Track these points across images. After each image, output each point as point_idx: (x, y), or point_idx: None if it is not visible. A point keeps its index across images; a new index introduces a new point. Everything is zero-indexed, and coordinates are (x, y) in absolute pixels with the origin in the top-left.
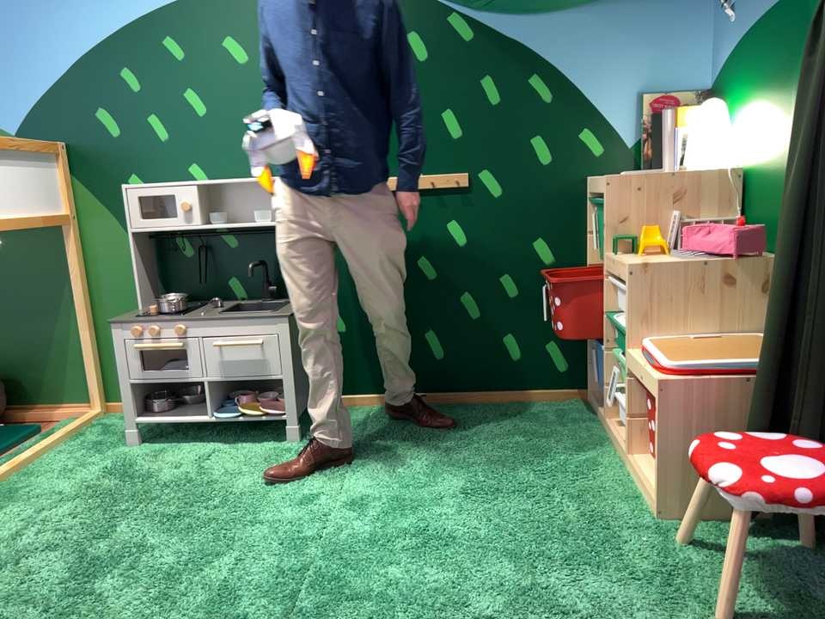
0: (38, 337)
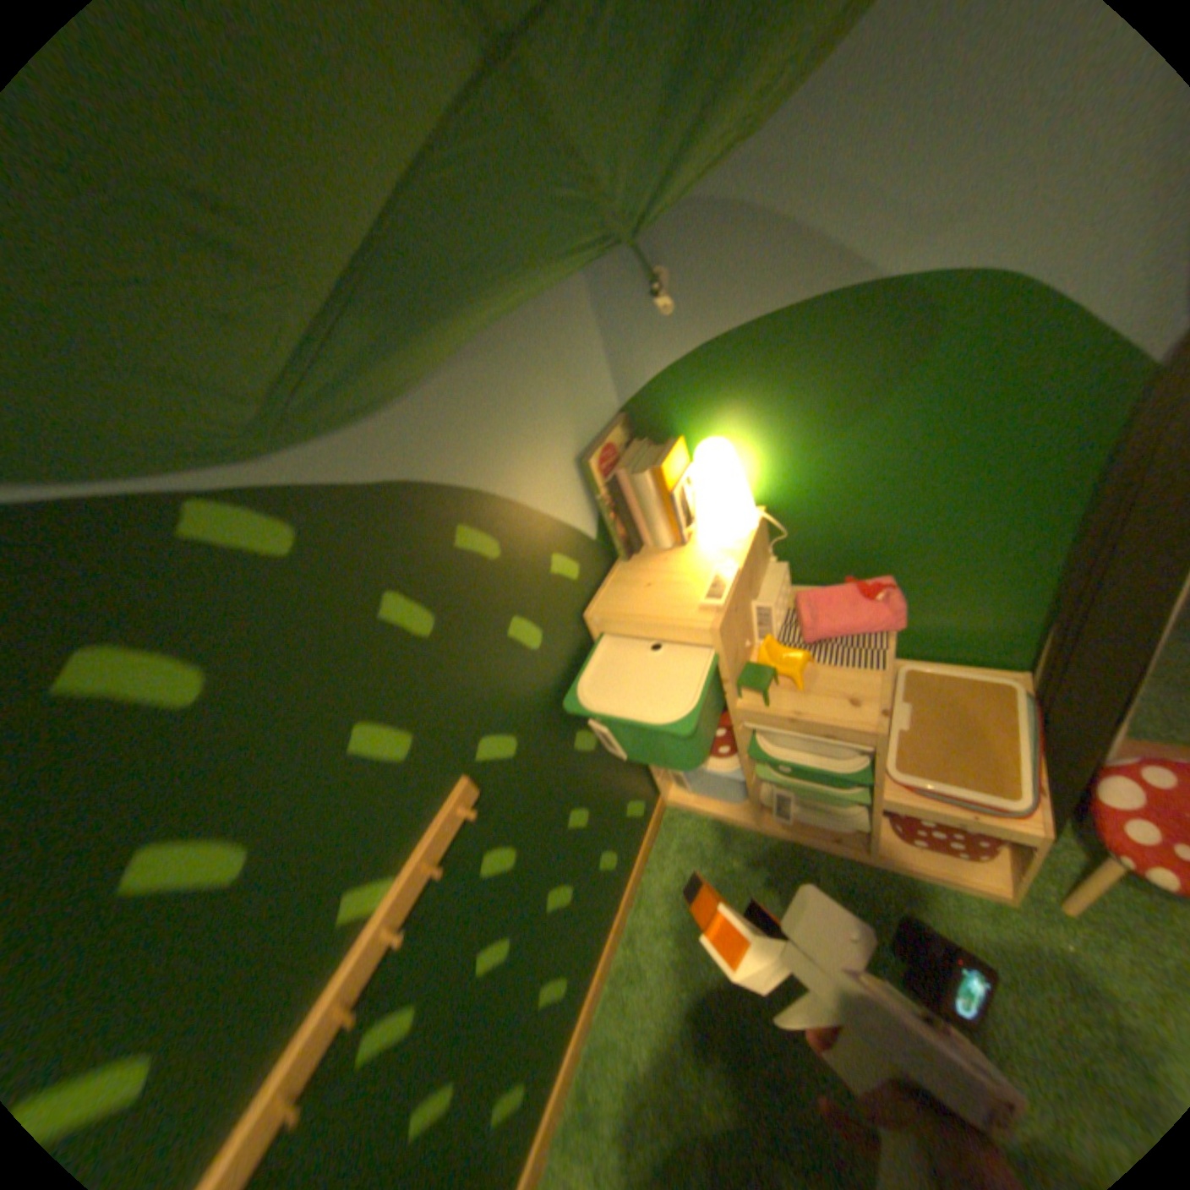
0: None
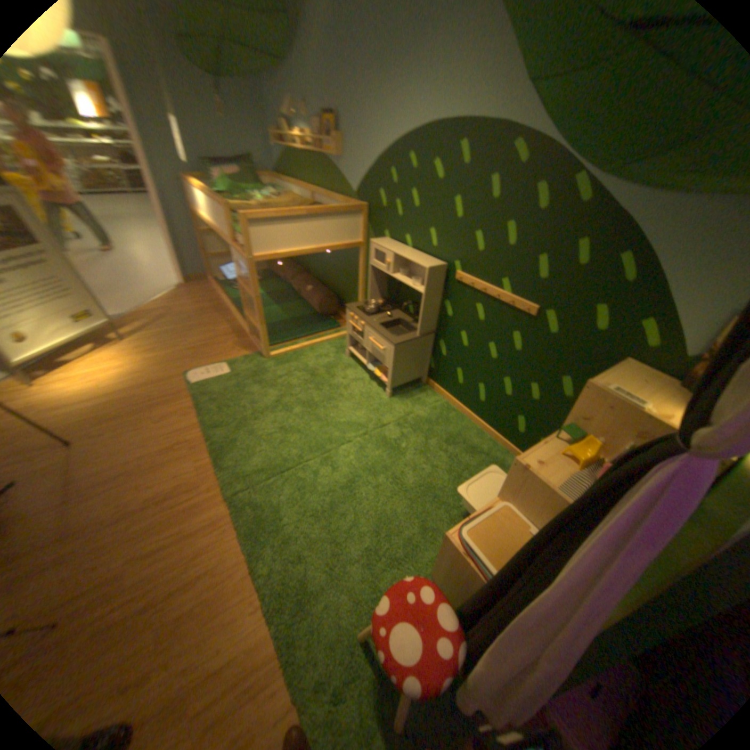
0: (352, 290)
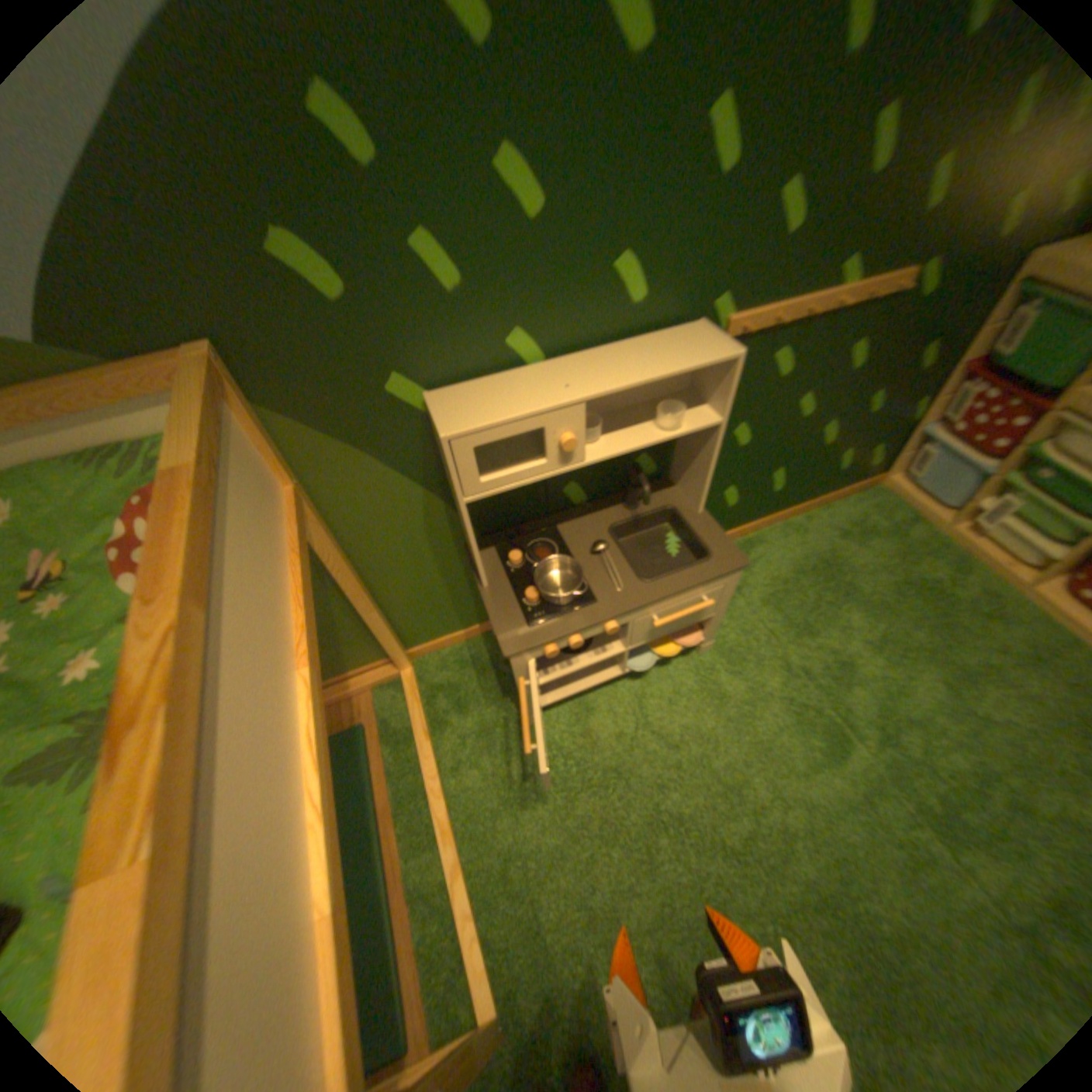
0: None
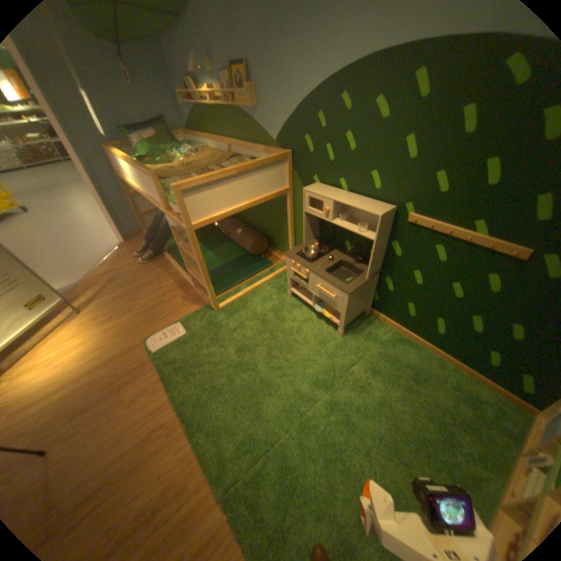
0: (278, 229)
